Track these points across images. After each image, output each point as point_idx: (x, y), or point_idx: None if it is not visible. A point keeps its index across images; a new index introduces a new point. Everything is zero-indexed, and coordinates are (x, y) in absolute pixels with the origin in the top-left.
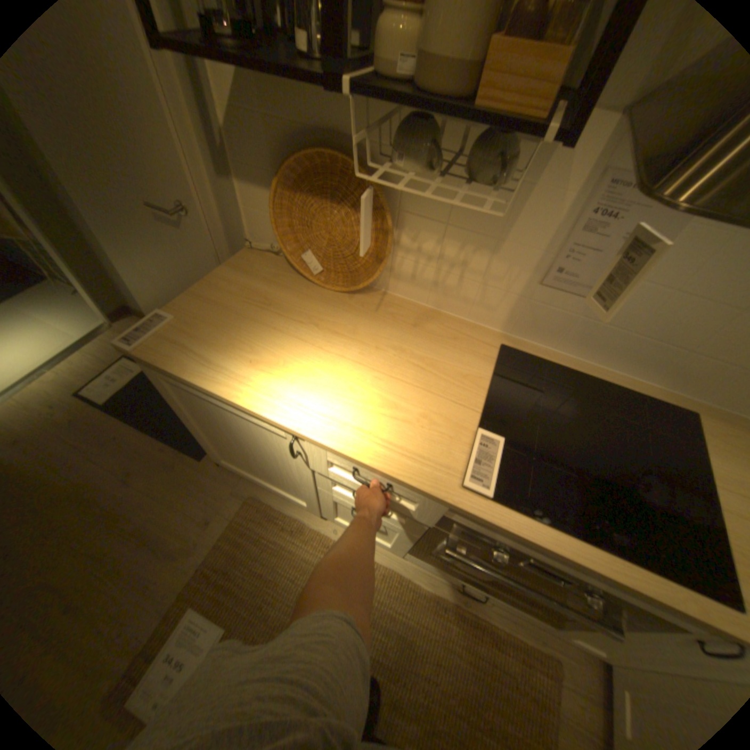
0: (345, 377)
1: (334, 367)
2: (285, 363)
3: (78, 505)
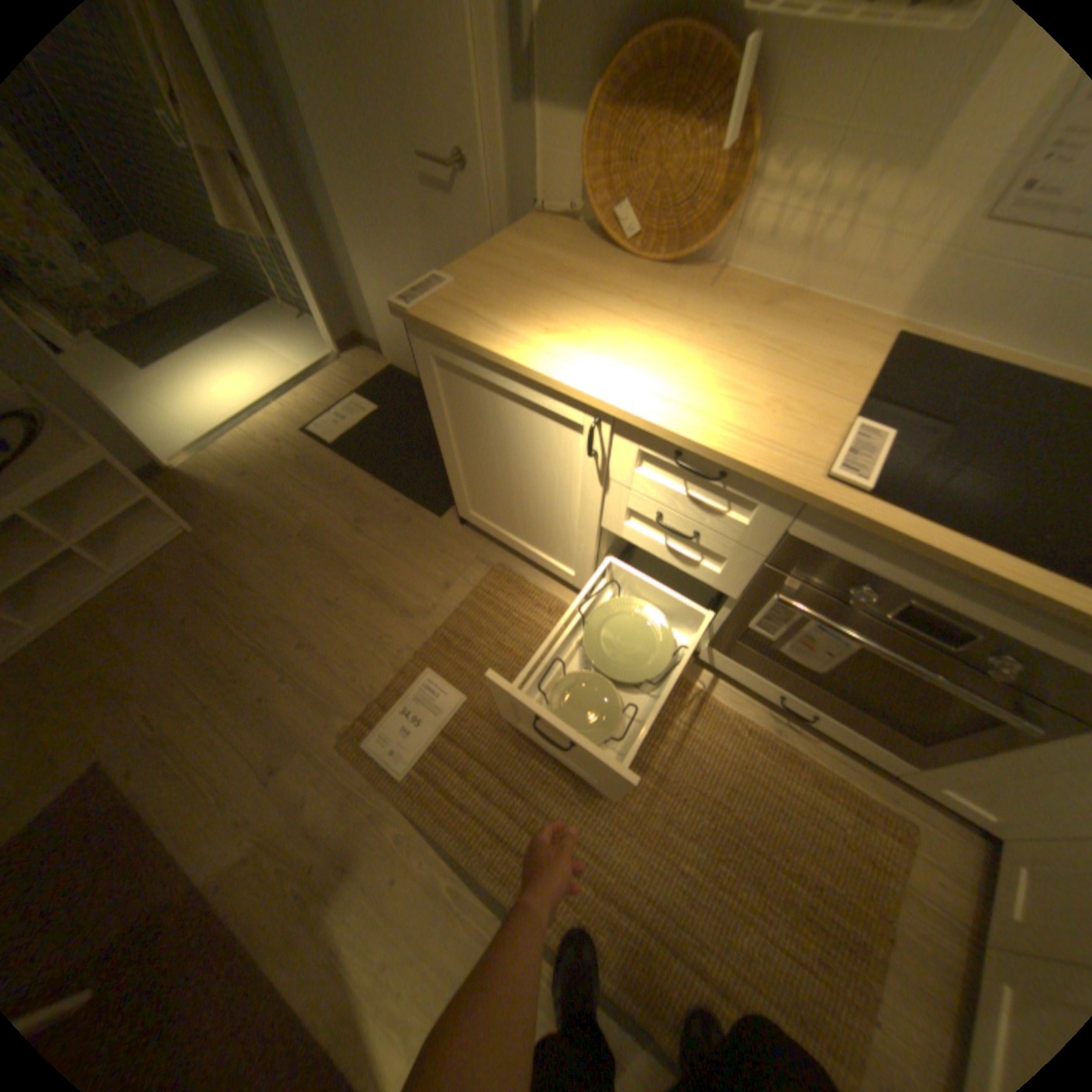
0: (667, 352)
1: (652, 341)
2: (589, 333)
3: (309, 545)
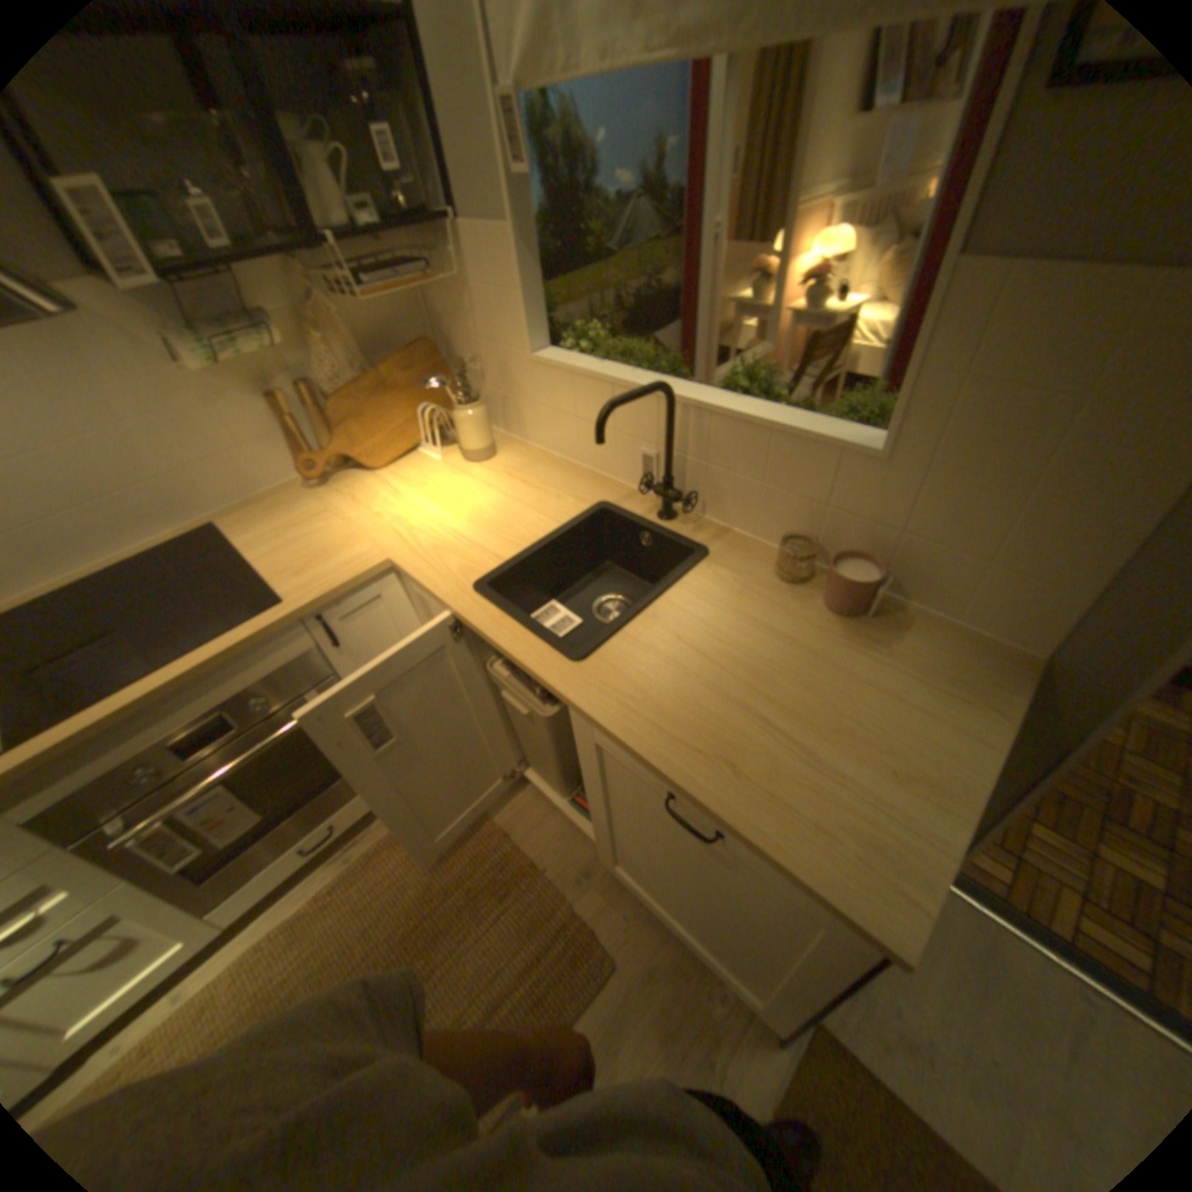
0: None
1: None
2: None
3: None
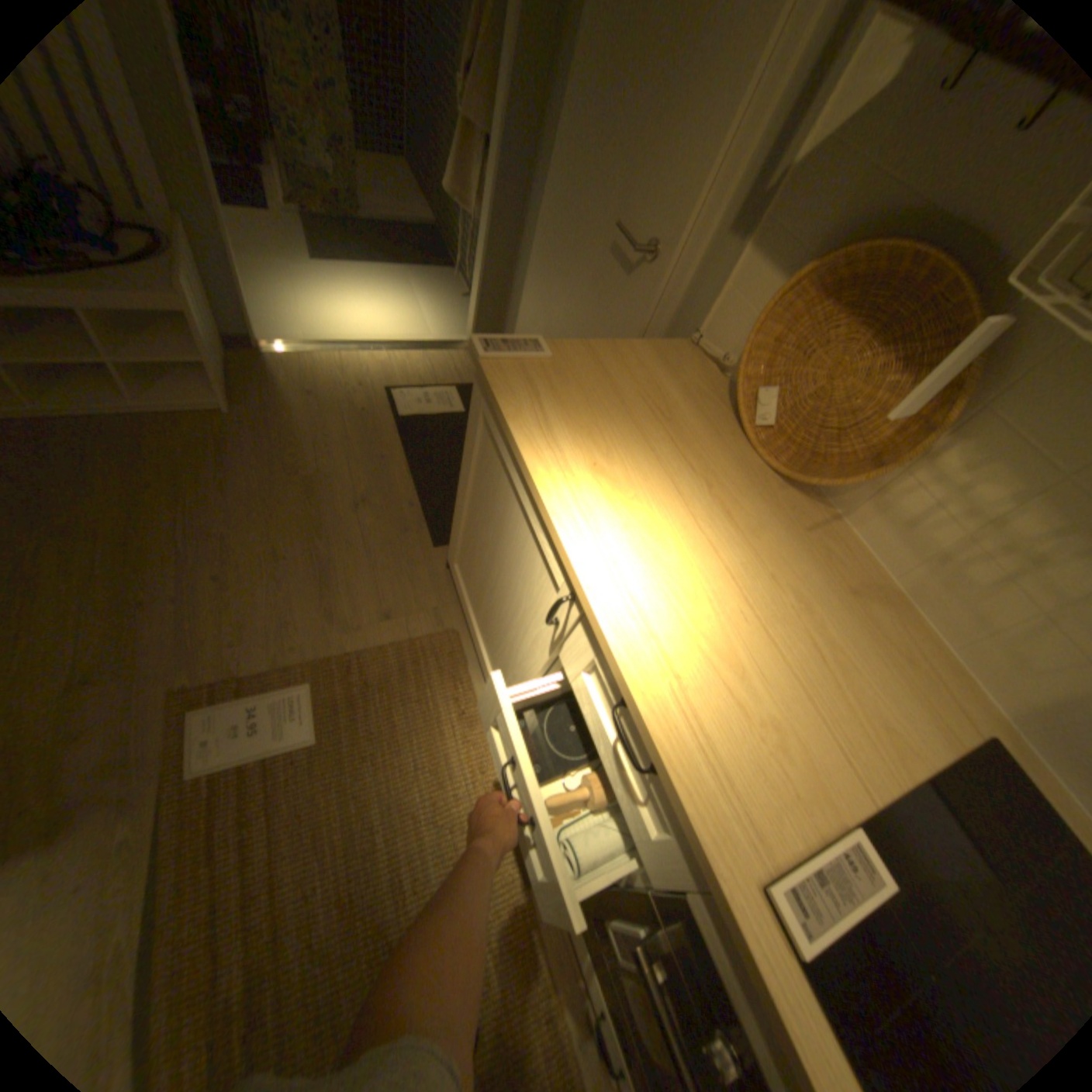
0: (700, 578)
1: (694, 553)
2: (635, 499)
3: (307, 493)
